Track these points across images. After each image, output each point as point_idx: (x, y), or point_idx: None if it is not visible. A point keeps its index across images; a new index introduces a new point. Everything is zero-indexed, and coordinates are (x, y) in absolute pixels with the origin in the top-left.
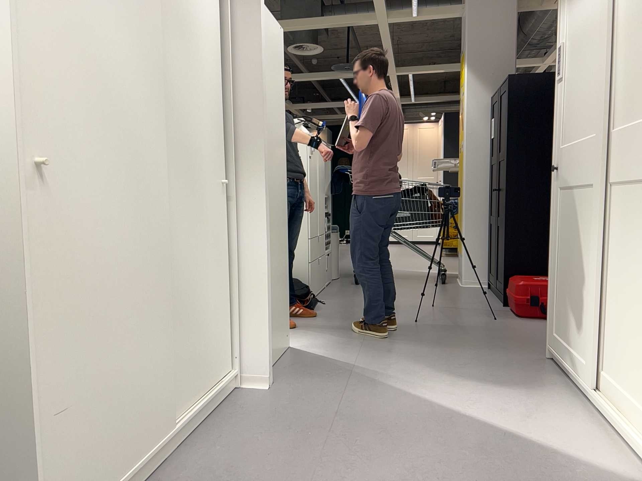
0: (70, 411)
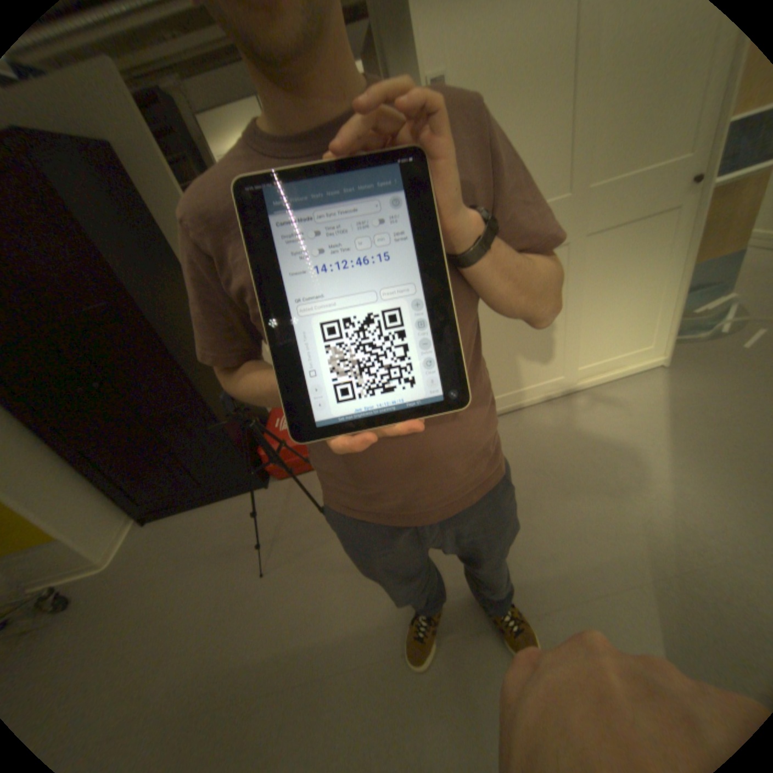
0: None
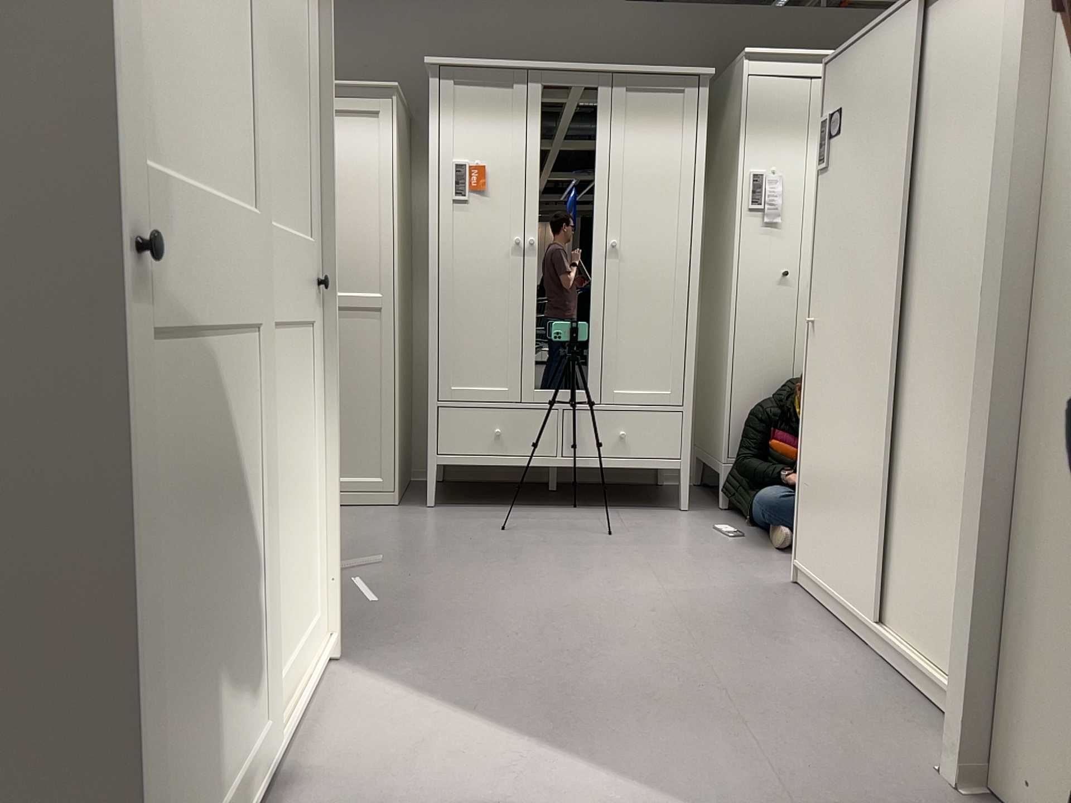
0: (801, 485)
